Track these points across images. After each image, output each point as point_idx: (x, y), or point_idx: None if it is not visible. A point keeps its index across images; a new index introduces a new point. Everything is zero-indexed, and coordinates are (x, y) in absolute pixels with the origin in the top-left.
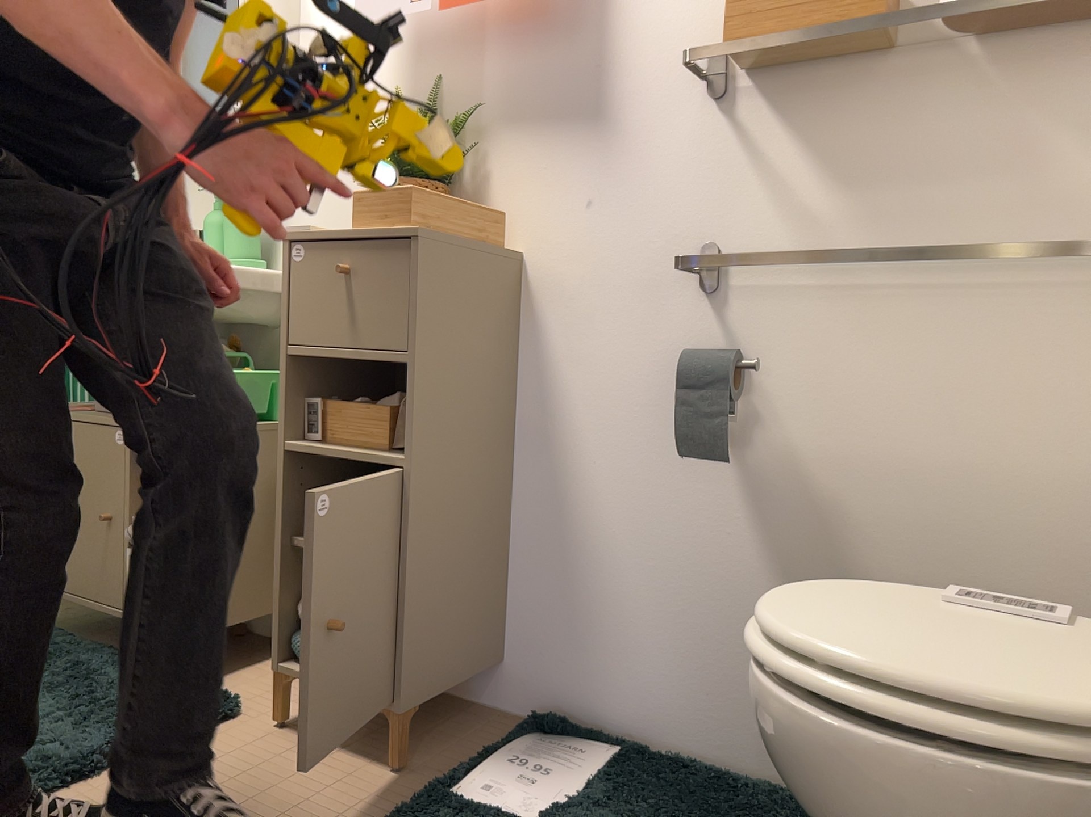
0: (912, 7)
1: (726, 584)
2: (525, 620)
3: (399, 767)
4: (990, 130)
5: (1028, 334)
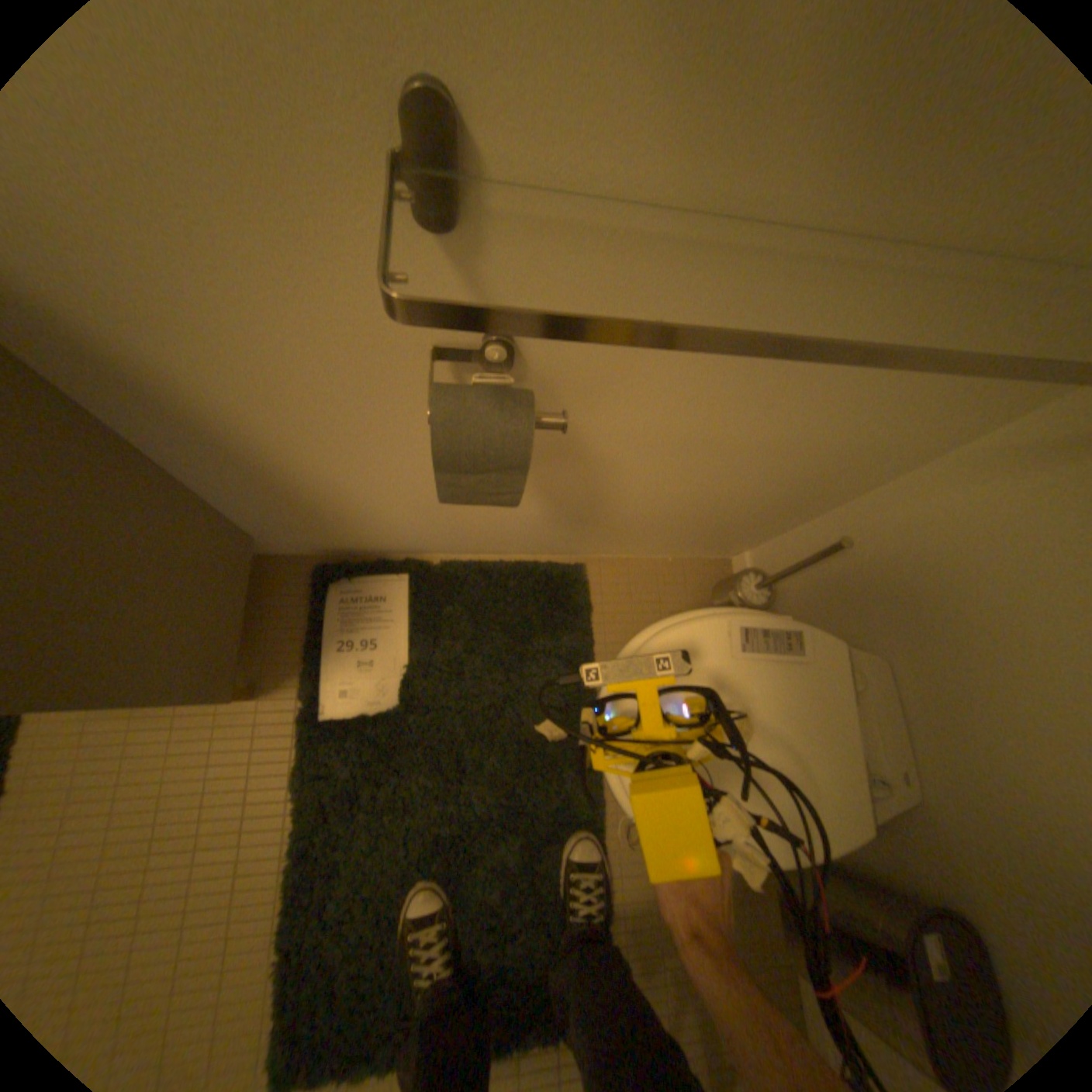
0: None
1: None
2: (263, 526)
3: (251, 702)
4: None
5: None
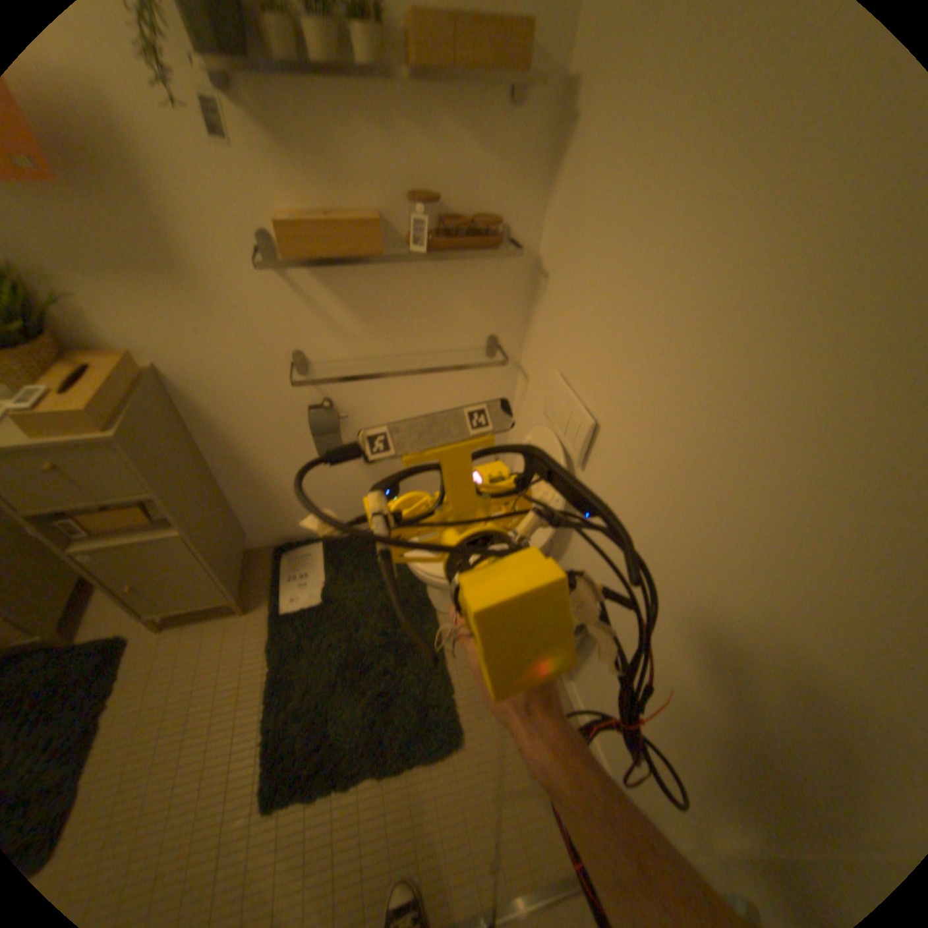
0: (391, 215)
1: (348, 481)
2: (251, 520)
3: (243, 616)
4: (436, 291)
5: (454, 376)
